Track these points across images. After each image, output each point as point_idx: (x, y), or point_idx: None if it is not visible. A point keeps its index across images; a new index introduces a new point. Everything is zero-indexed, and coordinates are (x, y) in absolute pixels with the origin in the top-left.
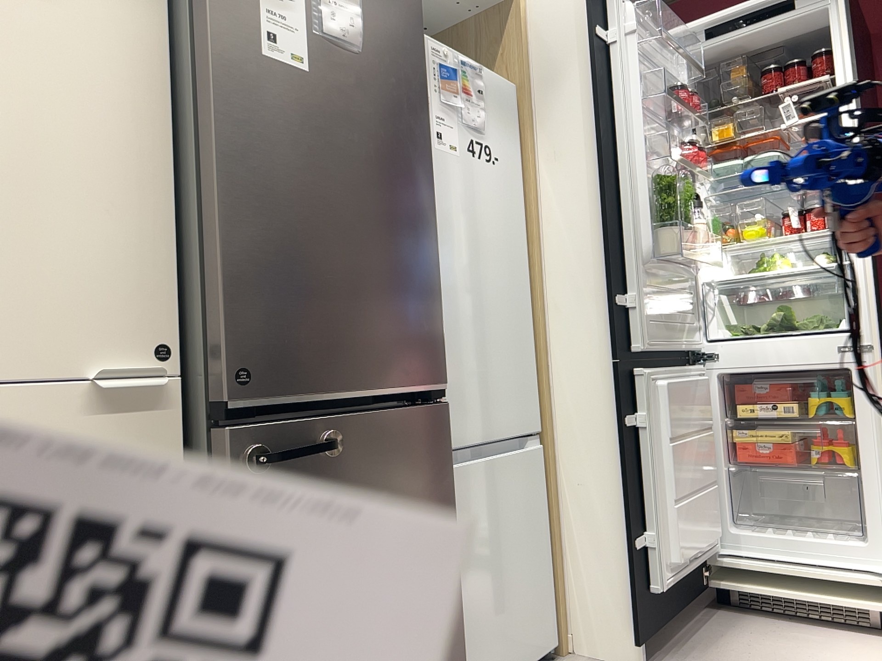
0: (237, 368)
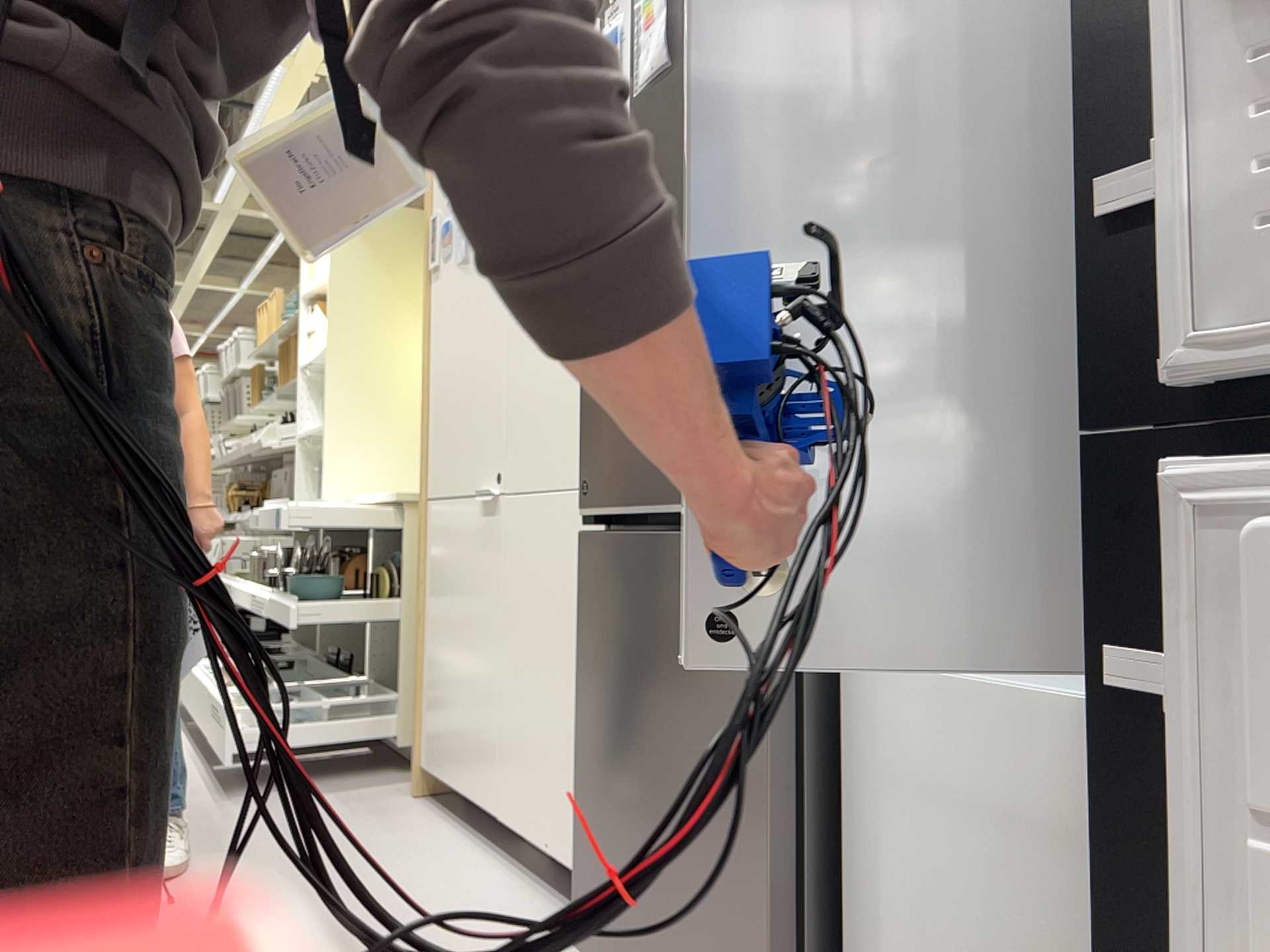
0: (585, 480)
